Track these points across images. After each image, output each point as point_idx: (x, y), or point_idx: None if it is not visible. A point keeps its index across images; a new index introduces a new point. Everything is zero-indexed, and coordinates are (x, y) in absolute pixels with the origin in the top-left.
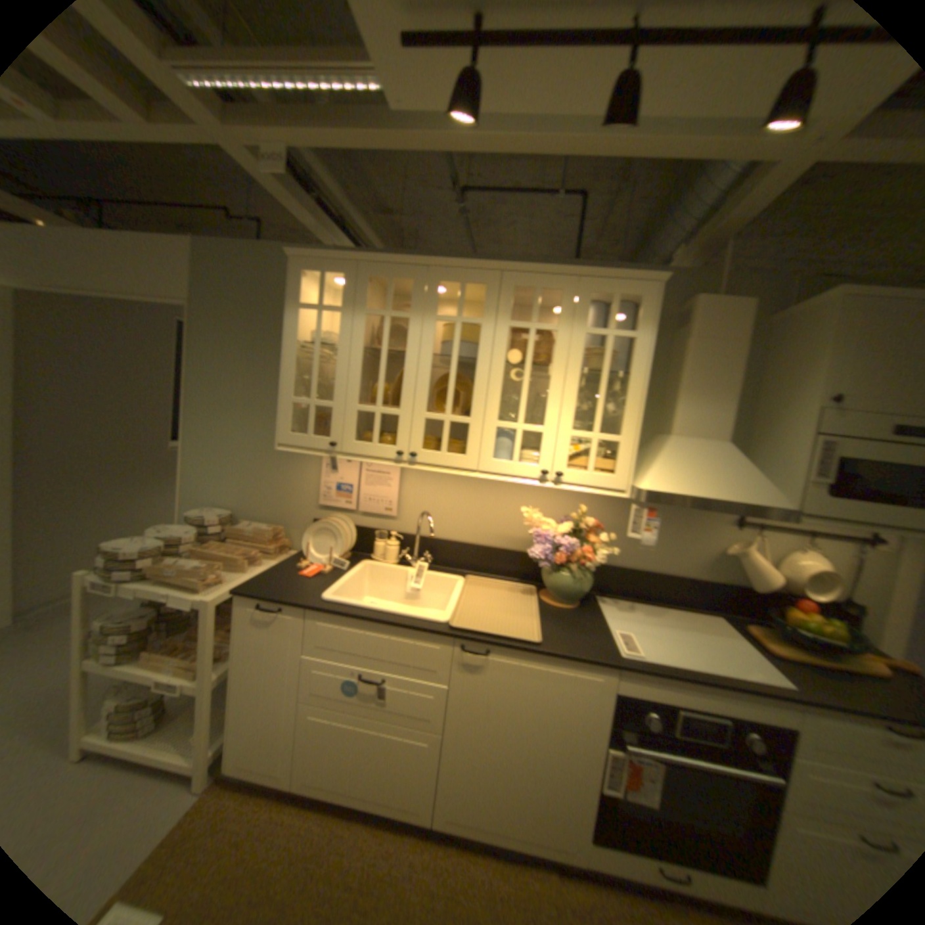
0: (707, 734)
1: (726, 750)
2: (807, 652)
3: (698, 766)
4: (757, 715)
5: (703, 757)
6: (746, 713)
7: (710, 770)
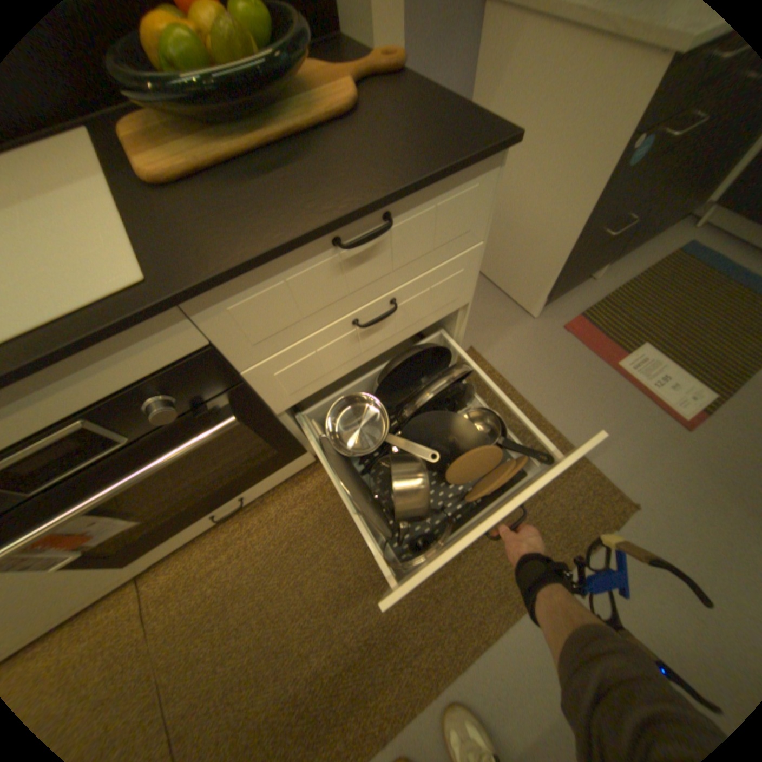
0: (72, 452)
1: (134, 437)
2: (224, 123)
3: (98, 499)
4: (108, 378)
5: (112, 467)
6: (83, 390)
7: (119, 490)
